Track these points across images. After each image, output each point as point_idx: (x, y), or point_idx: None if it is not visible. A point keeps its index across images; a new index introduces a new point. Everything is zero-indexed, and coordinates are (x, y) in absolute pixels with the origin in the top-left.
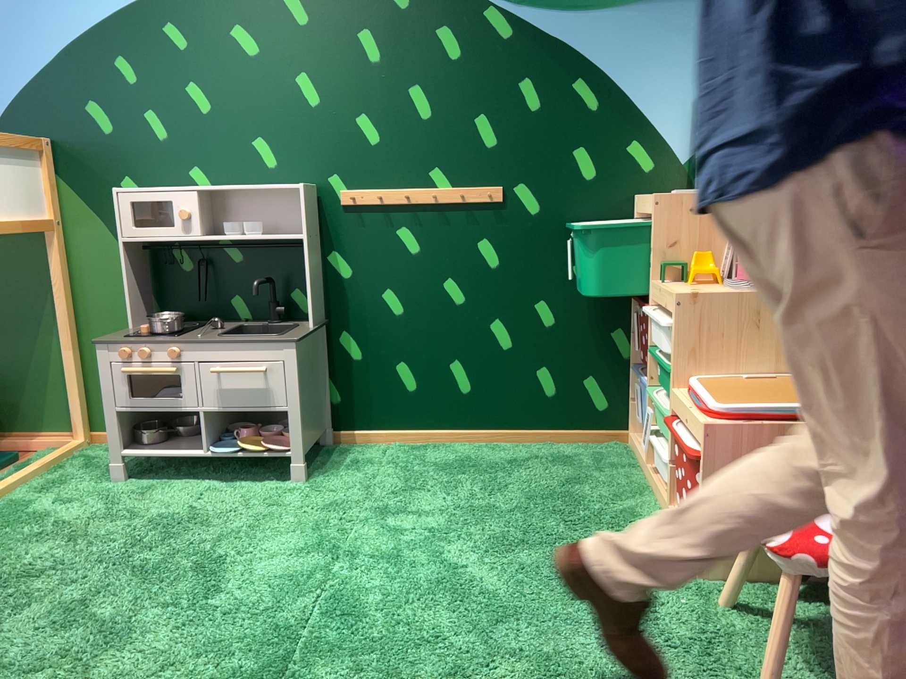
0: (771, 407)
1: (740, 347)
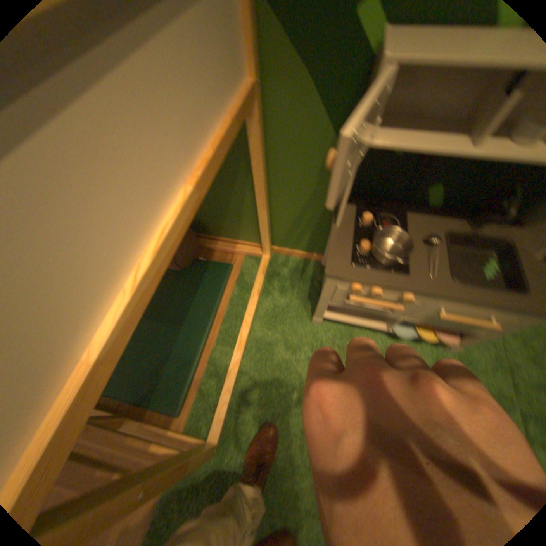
0: None
1: None
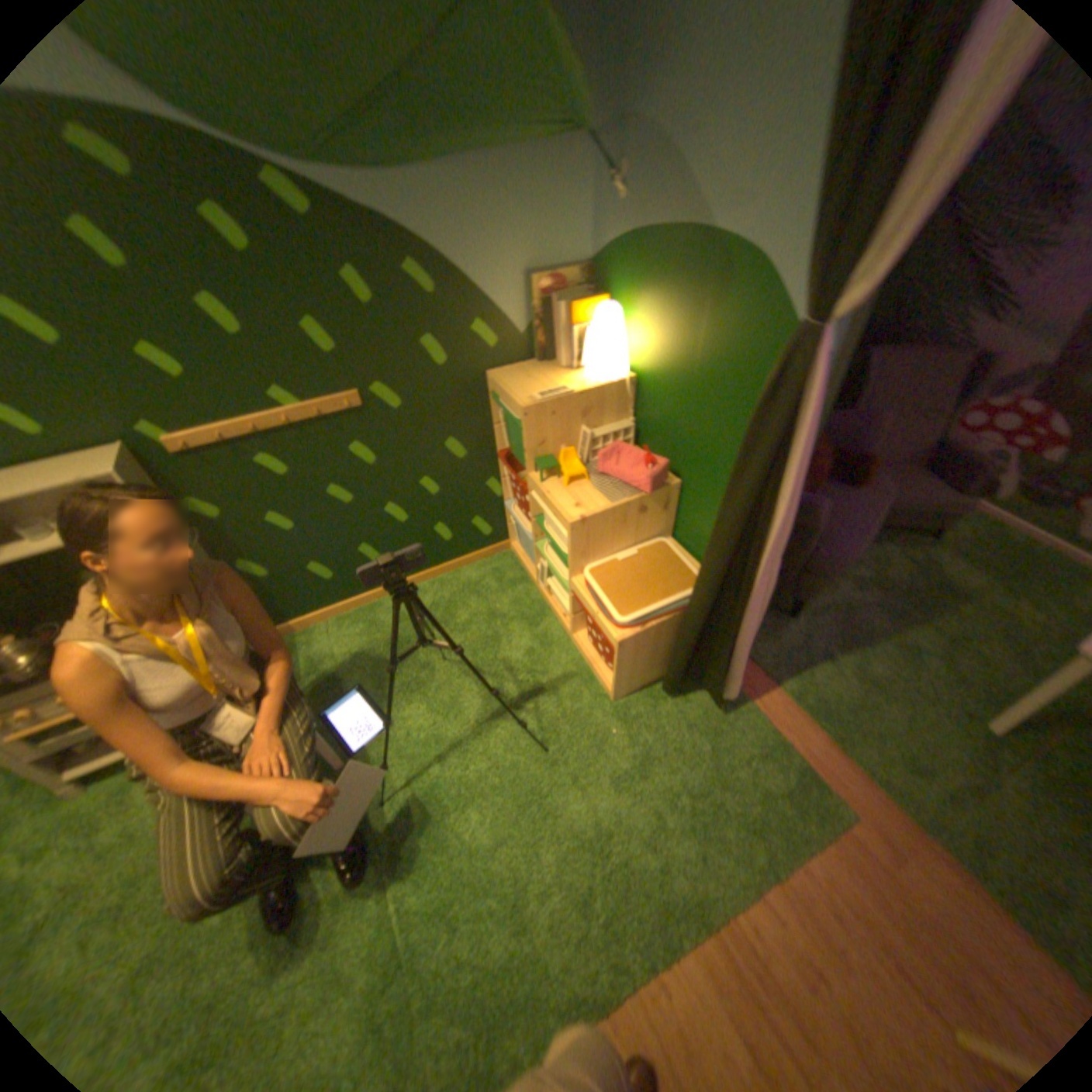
0: (650, 607)
1: (612, 541)
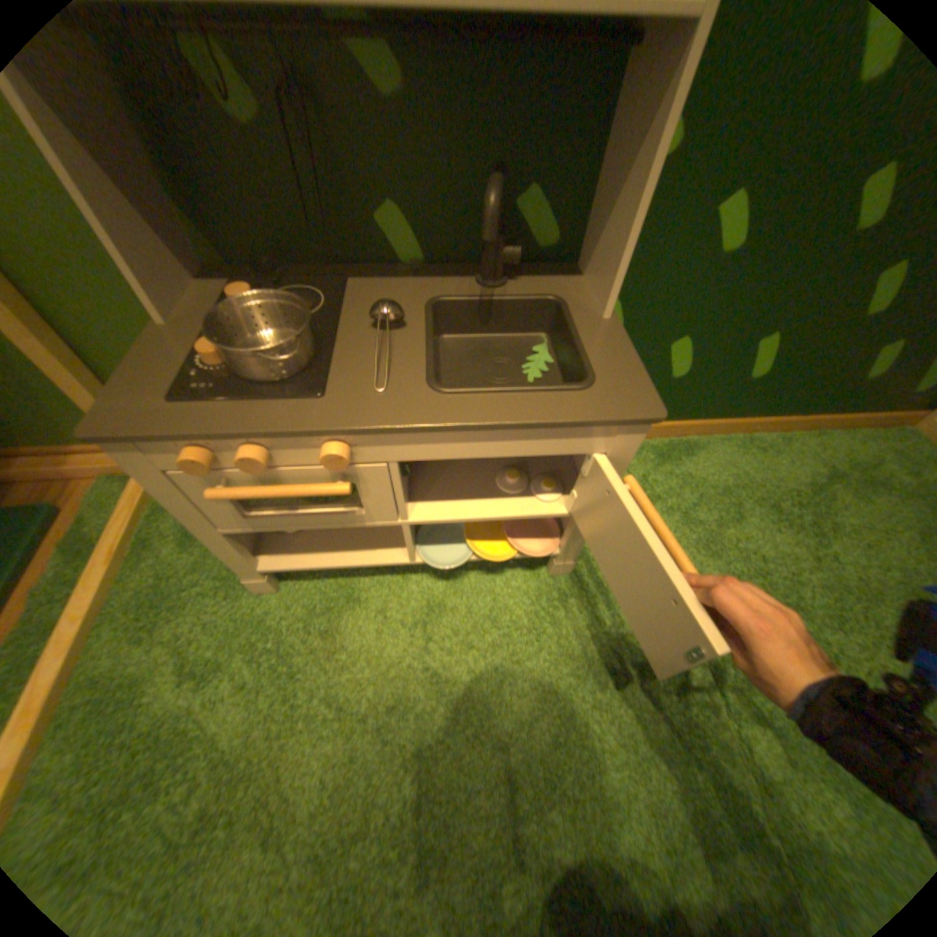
0: None
1: None
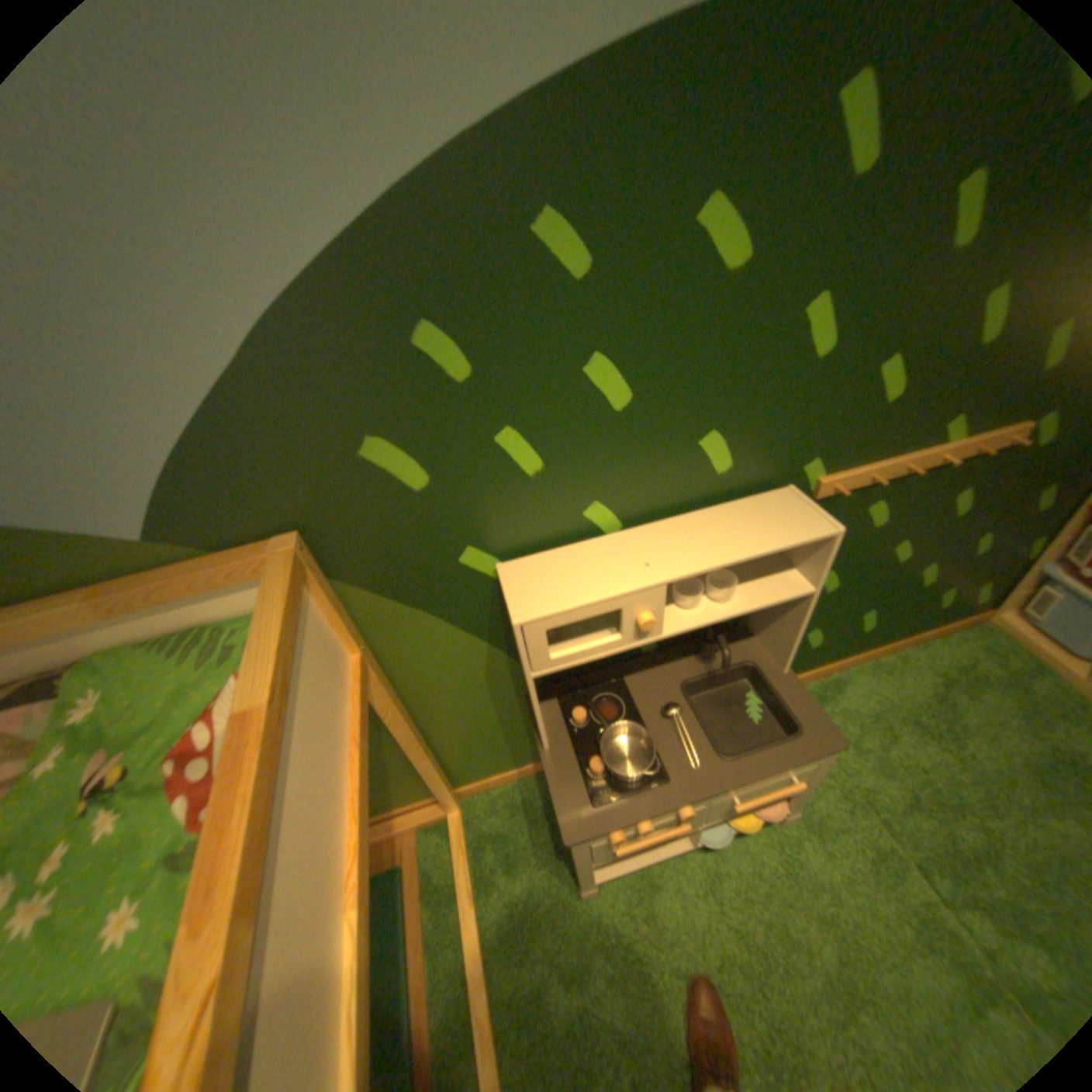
0: None
1: None
